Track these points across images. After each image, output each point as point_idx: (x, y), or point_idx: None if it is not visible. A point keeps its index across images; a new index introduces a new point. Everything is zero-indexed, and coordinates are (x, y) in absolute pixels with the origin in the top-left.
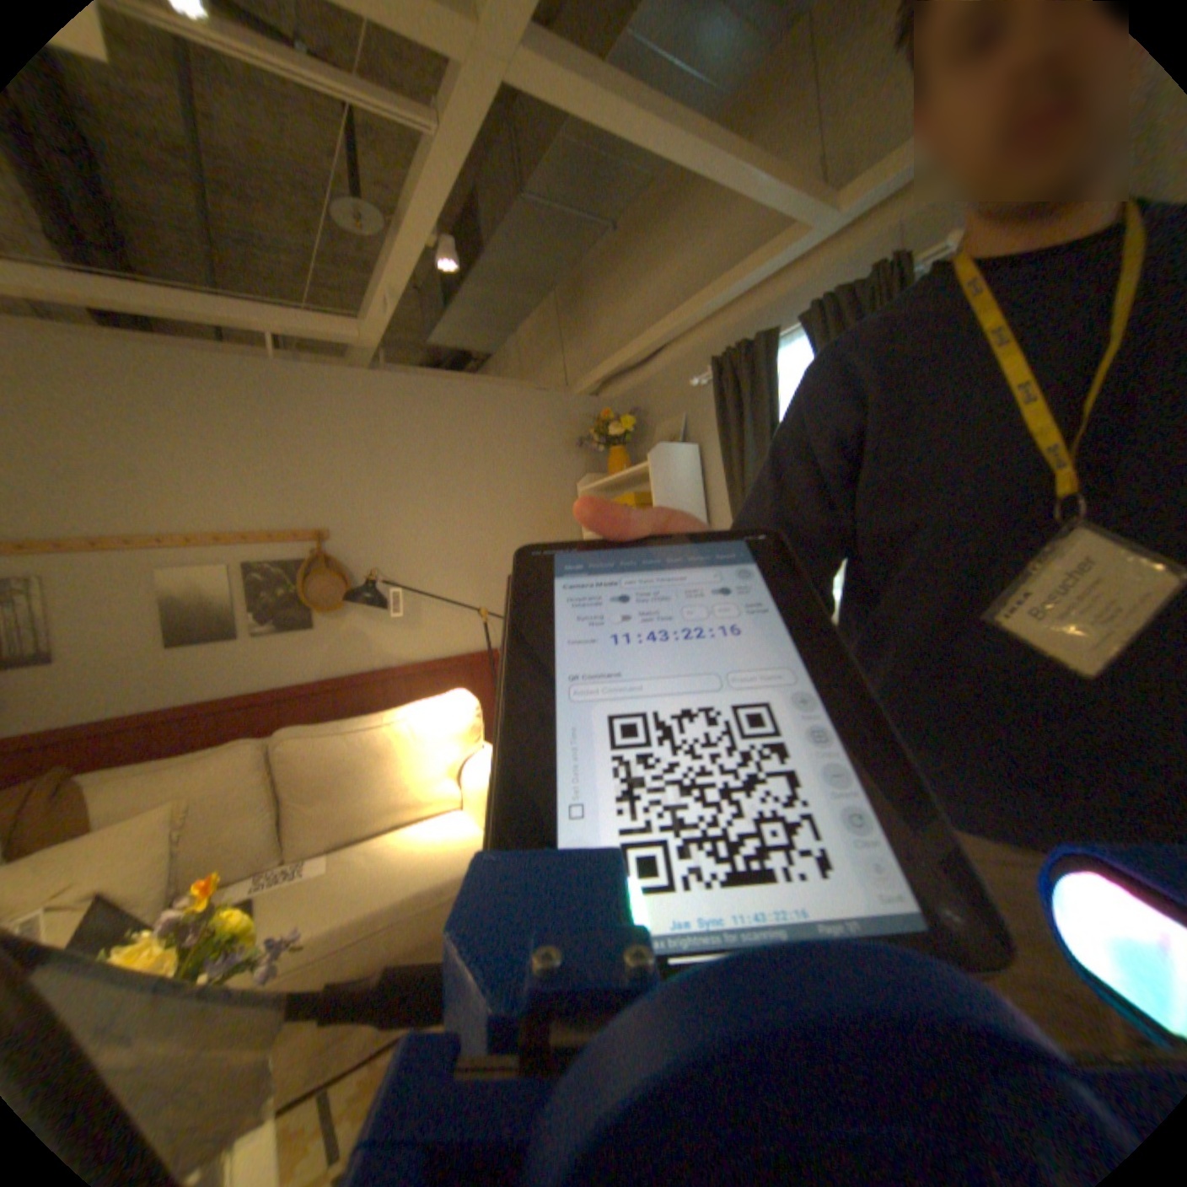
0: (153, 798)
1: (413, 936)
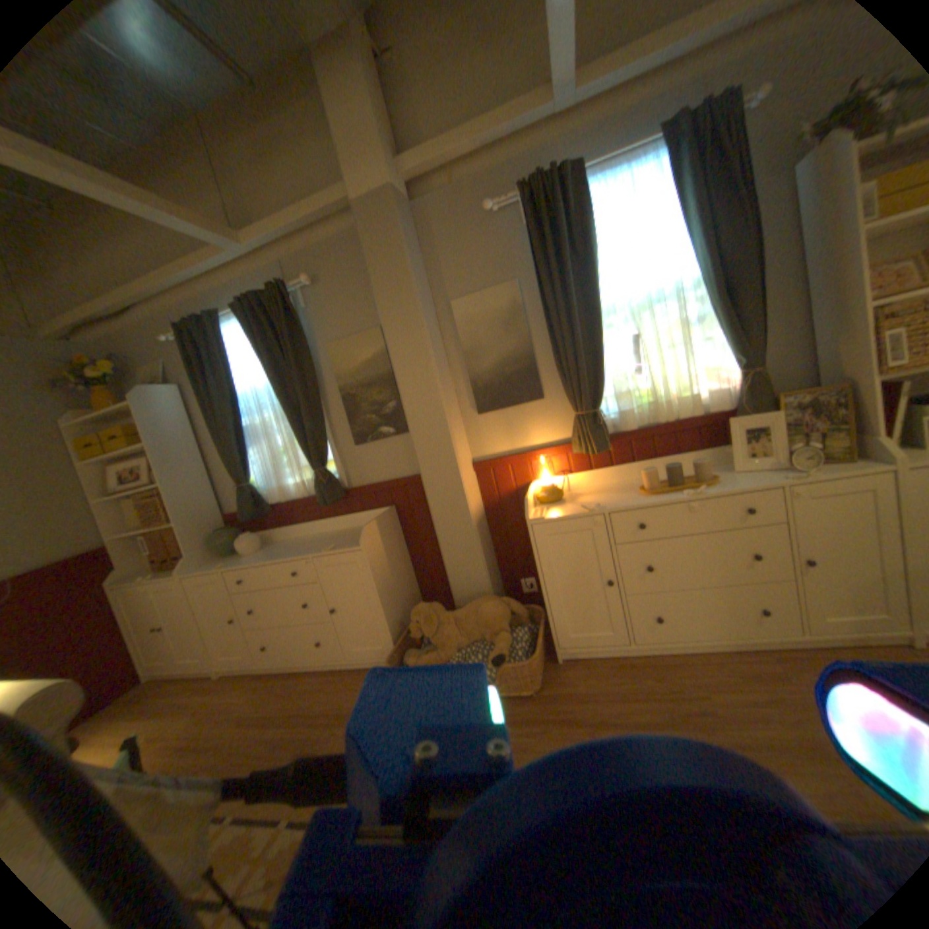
0: None
1: None
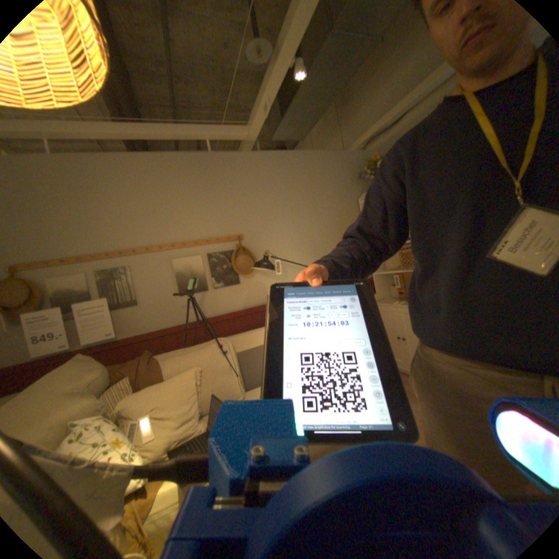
0: (186, 366)
1: None
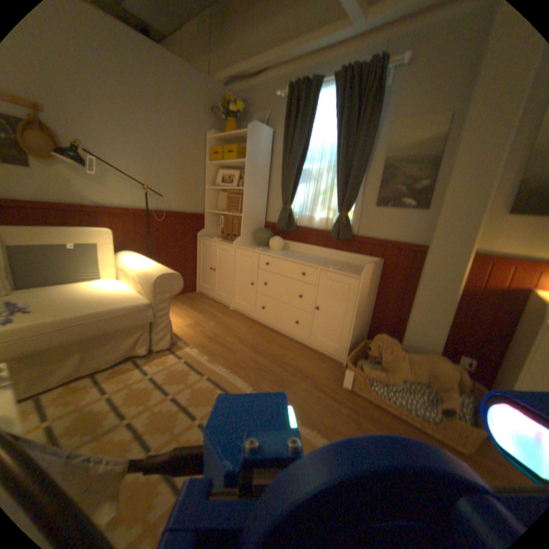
0: None
1: (95, 331)
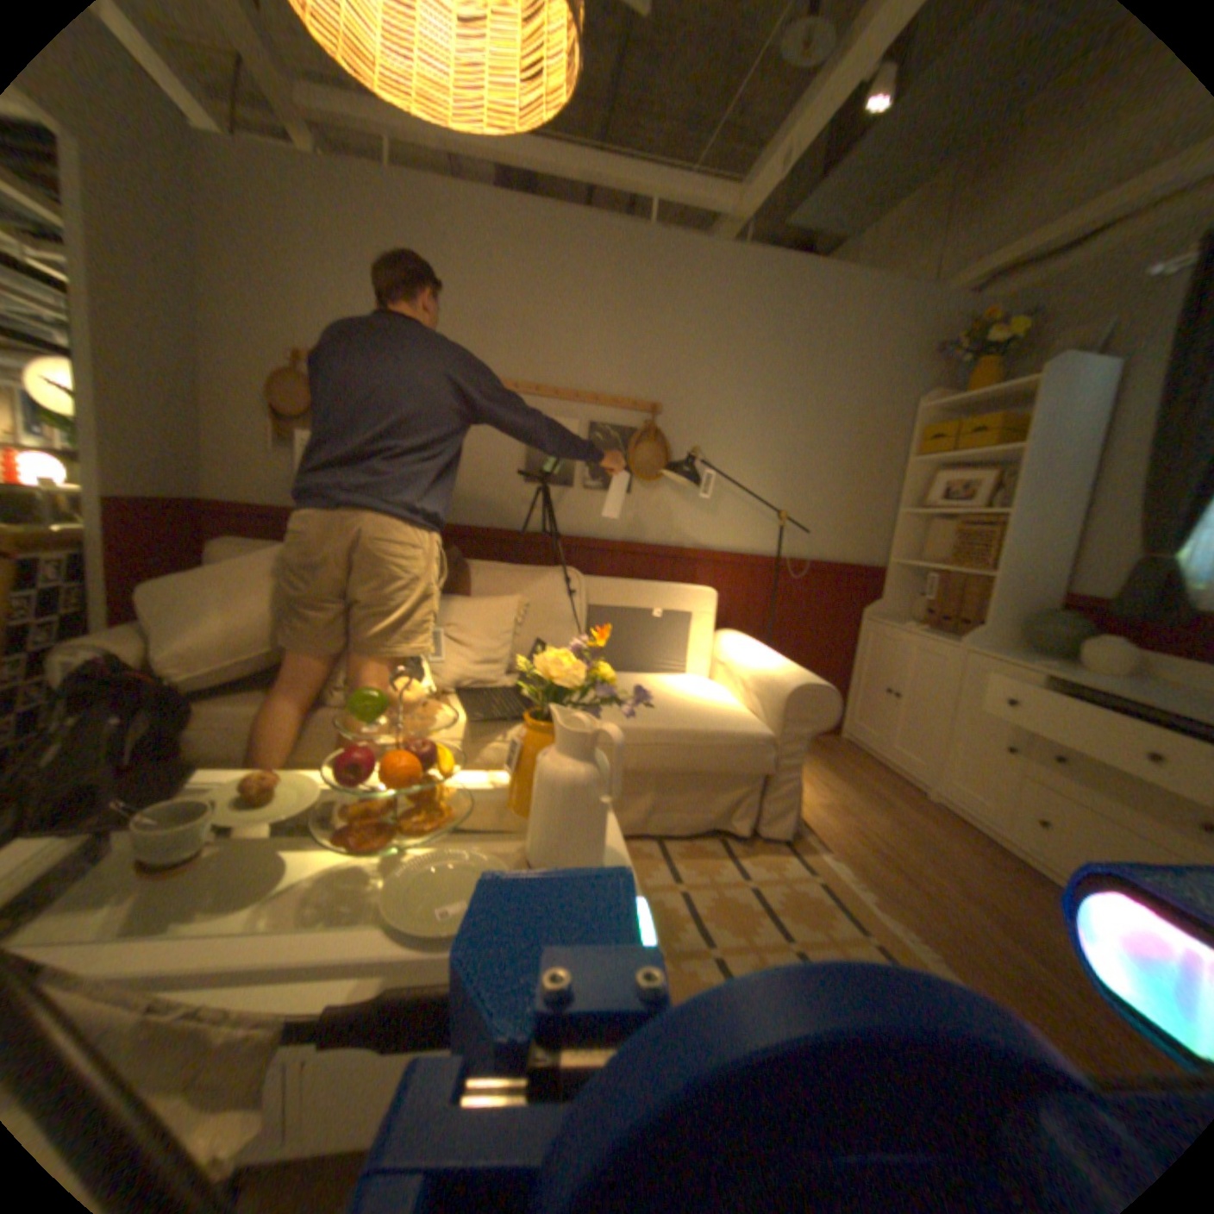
0: (509, 591)
1: (683, 762)
